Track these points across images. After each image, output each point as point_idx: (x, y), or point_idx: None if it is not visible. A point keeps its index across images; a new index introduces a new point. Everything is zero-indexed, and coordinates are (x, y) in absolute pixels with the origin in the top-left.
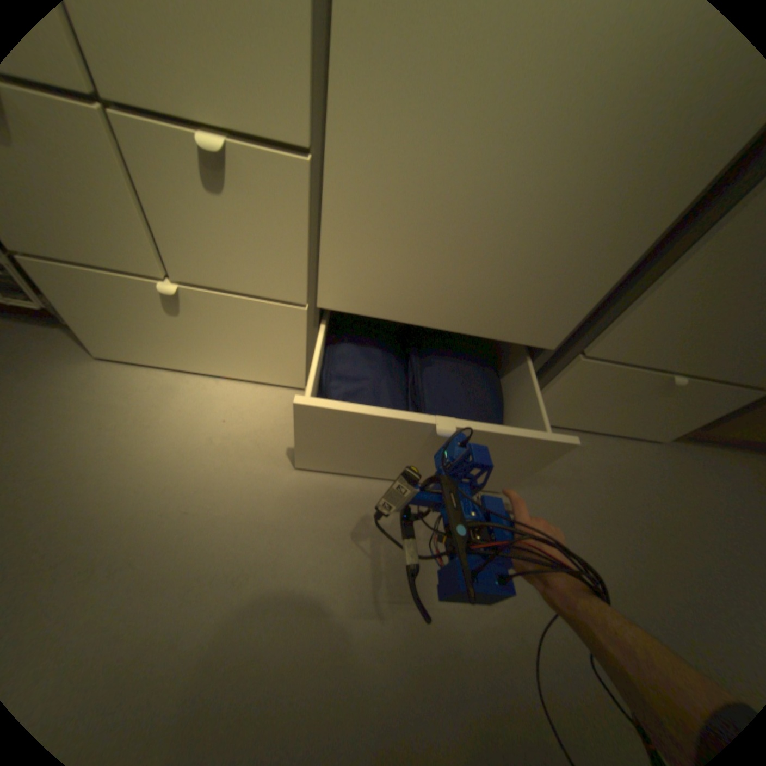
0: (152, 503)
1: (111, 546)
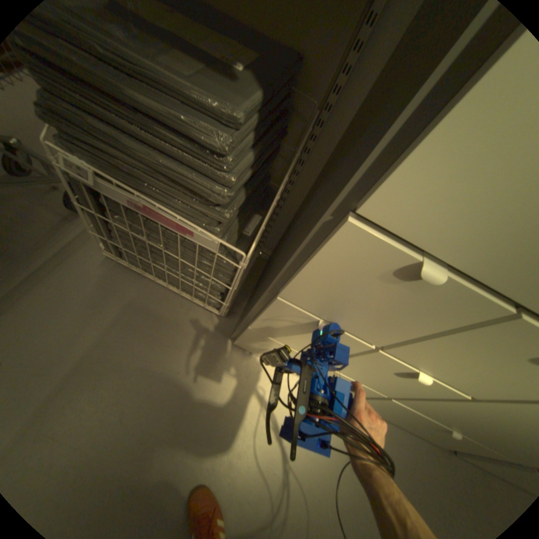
0: (259, 463)
1: (240, 488)
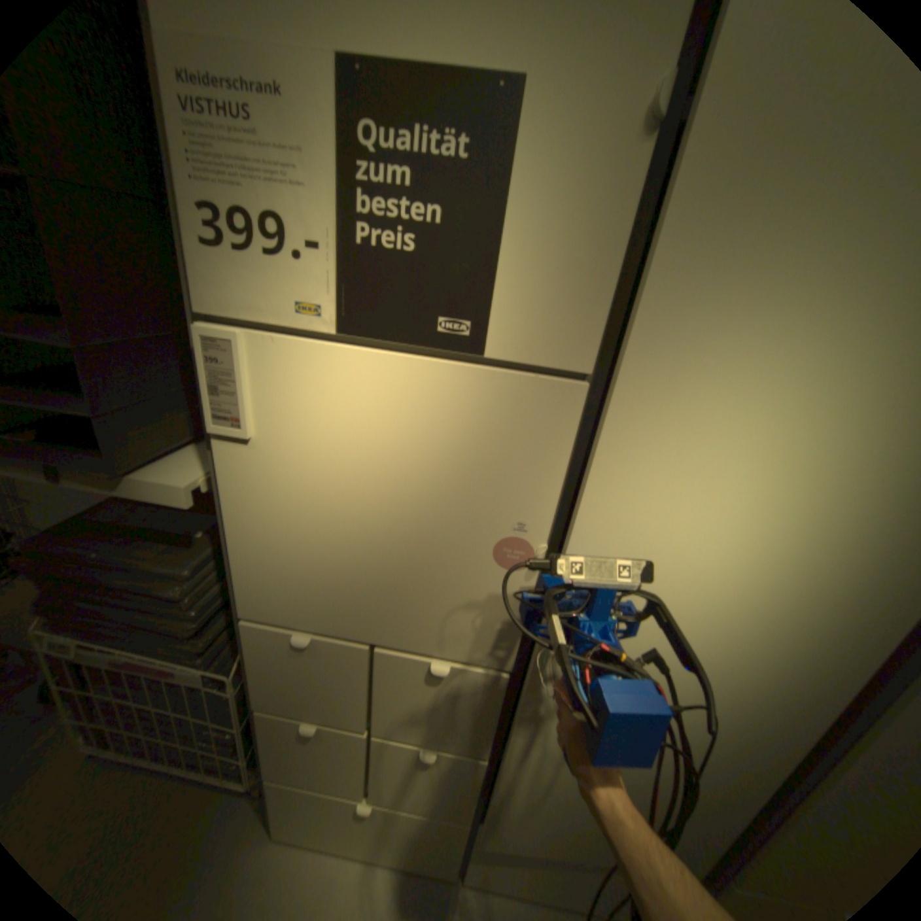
0: None
1: None
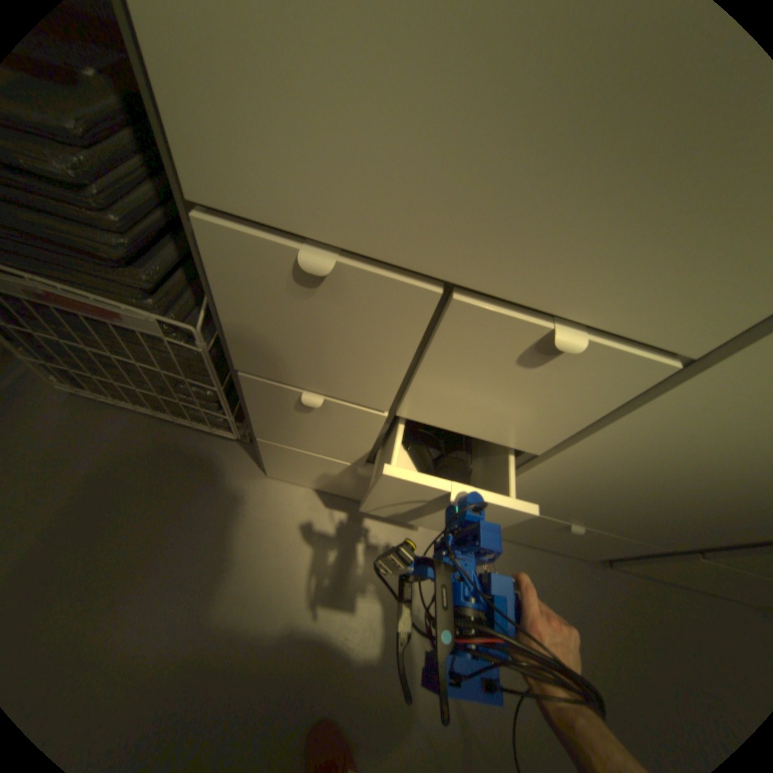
0: (322, 628)
1: (296, 667)
